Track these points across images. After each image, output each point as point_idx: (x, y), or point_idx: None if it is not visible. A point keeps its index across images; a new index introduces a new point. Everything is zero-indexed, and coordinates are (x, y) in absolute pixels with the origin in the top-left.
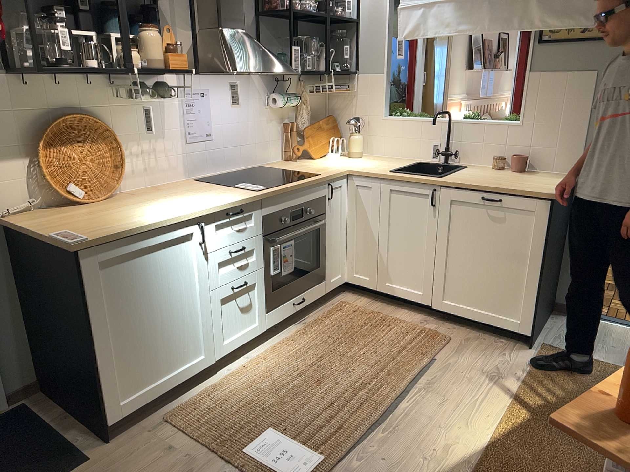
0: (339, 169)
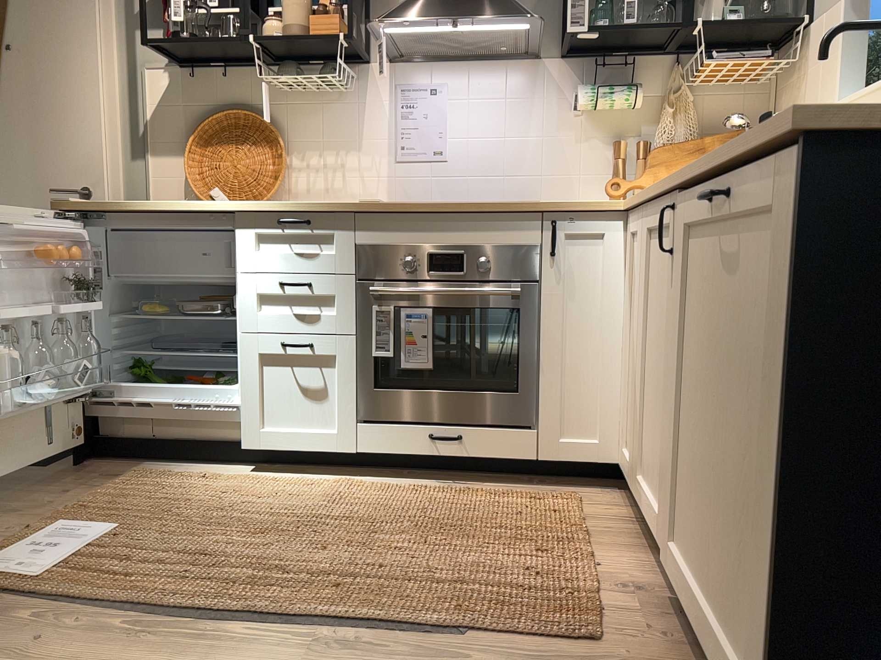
0: (606, 203)
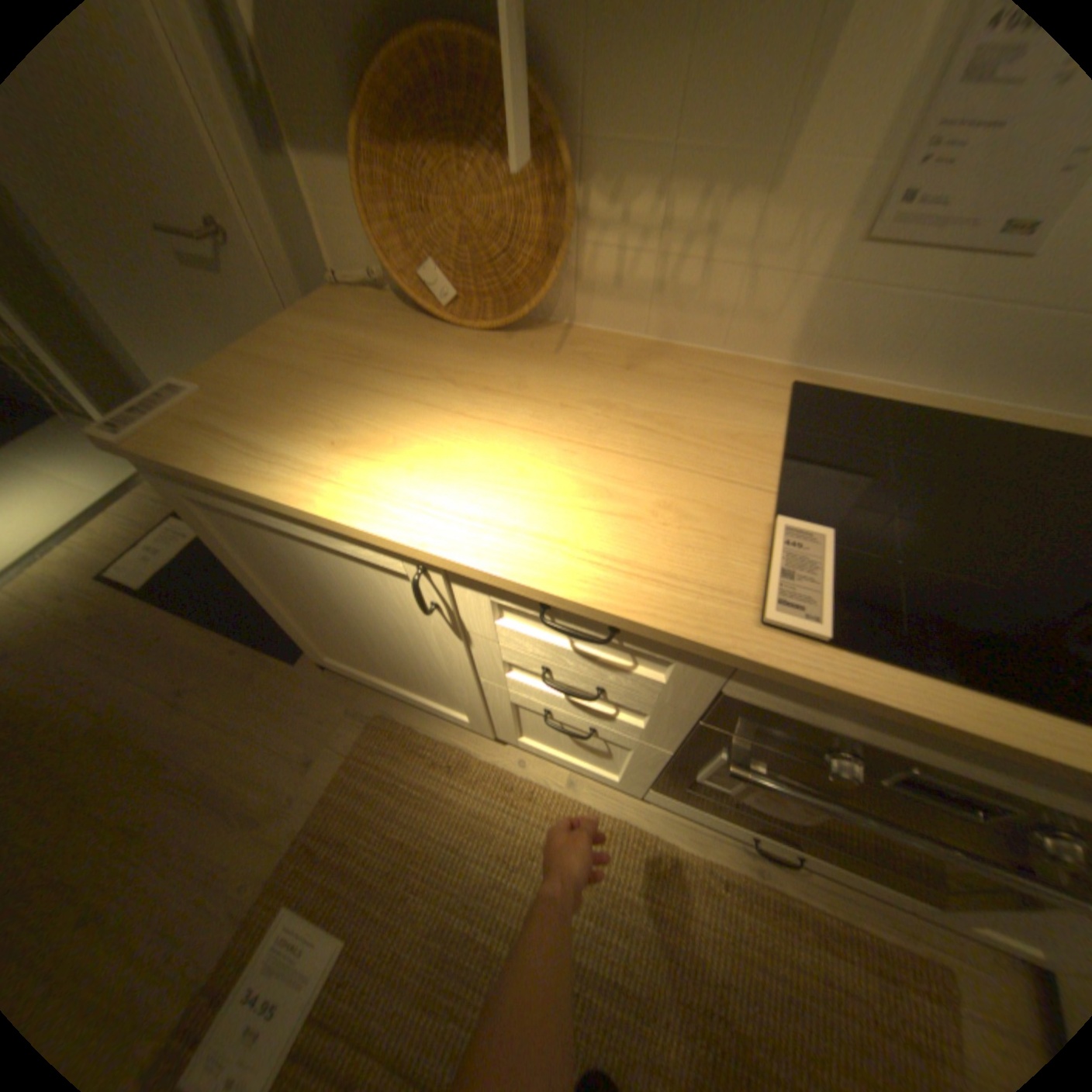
0: None
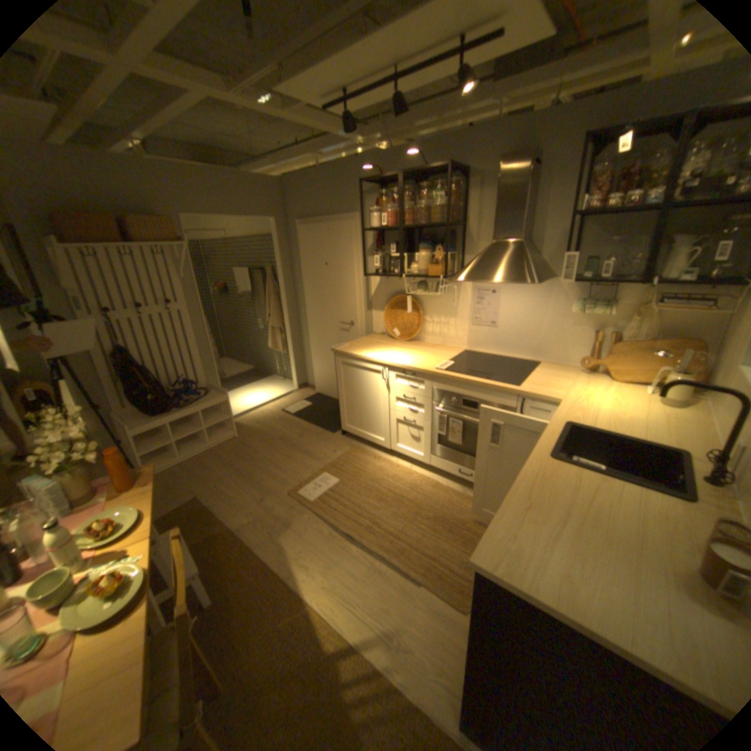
0: (554, 394)
